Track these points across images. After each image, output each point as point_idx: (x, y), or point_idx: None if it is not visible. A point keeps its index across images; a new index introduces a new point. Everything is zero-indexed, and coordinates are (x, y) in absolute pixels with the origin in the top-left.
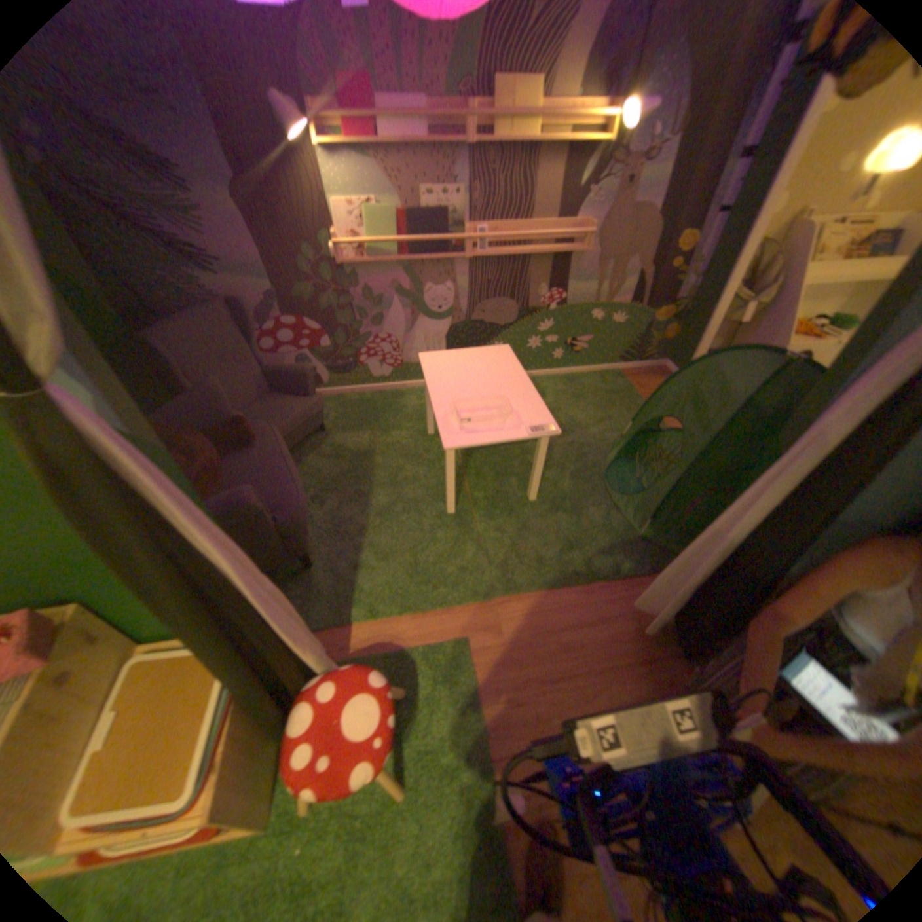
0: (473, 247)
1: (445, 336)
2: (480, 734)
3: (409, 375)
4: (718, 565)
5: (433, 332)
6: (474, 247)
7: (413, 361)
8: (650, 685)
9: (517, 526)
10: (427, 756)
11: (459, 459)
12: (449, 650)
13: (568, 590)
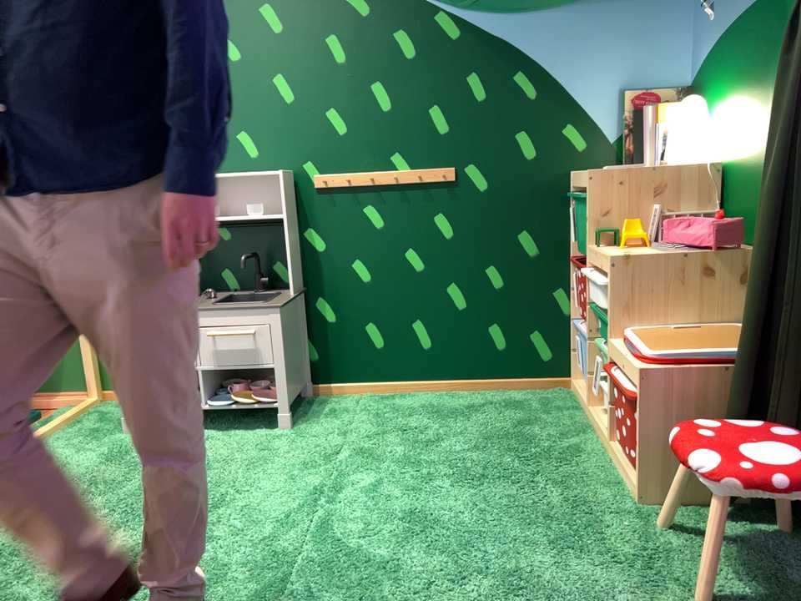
0: None
1: None
2: None
3: None
4: None
5: None
6: None
7: None
8: None
9: None
10: None
11: None
12: None
13: None
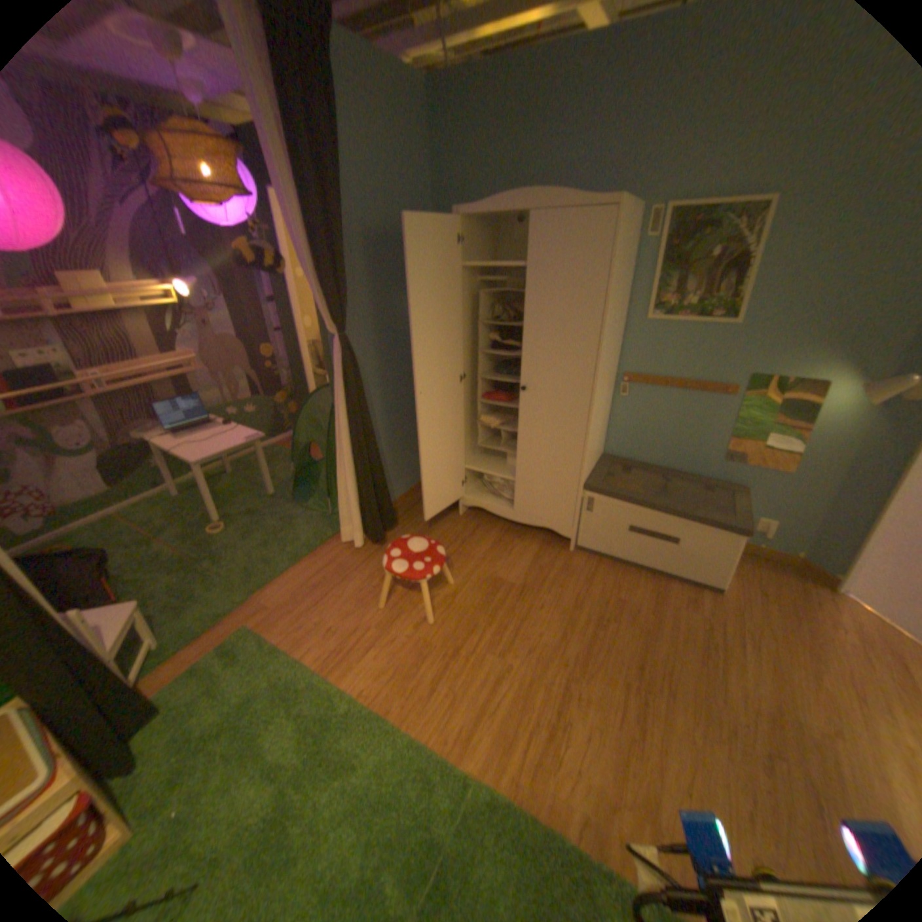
0: (89, 388)
1: (93, 467)
2: (280, 657)
3: (66, 518)
4: (353, 480)
5: (78, 468)
6: (90, 388)
7: (66, 503)
8: (368, 569)
9: (243, 554)
10: (249, 693)
11: (165, 547)
12: (230, 640)
13: (299, 563)
